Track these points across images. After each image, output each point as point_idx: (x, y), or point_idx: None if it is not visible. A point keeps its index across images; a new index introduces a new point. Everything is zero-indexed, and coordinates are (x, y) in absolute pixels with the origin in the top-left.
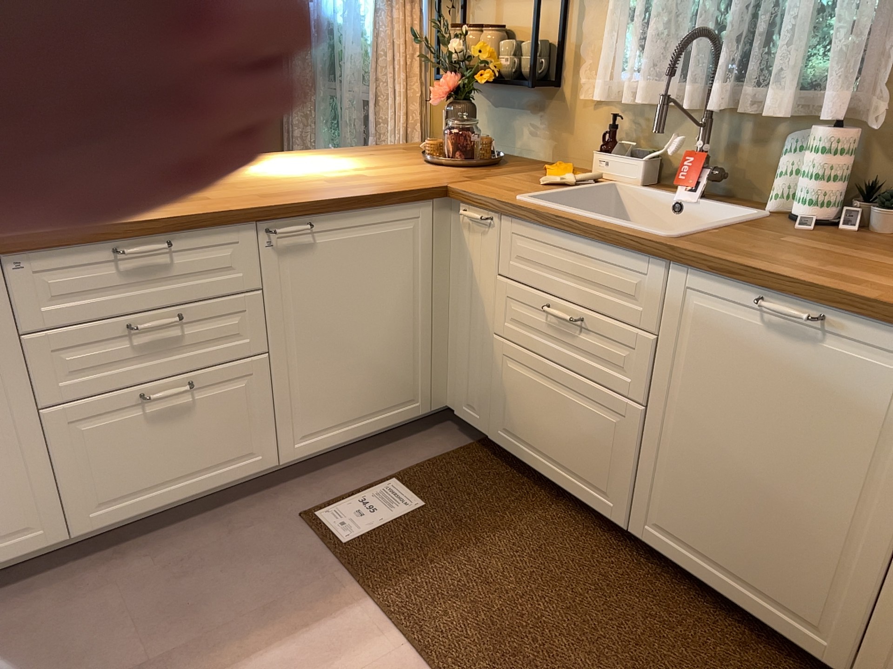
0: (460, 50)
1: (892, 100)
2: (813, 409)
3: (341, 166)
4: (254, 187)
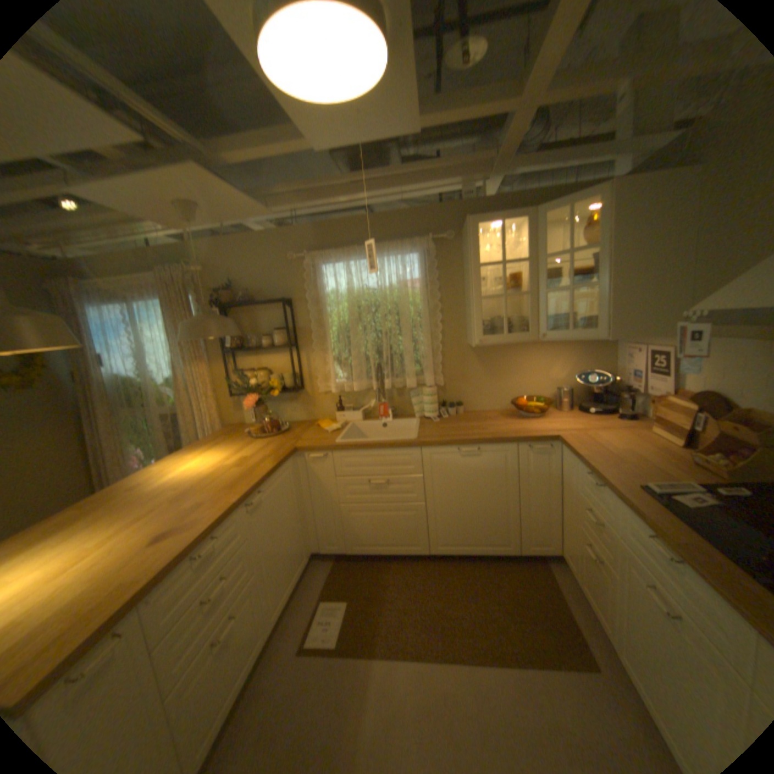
0: (256, 383)
1: (443, 376)
2: (484, 476)
3: (219, 457)
4: (206, 487)
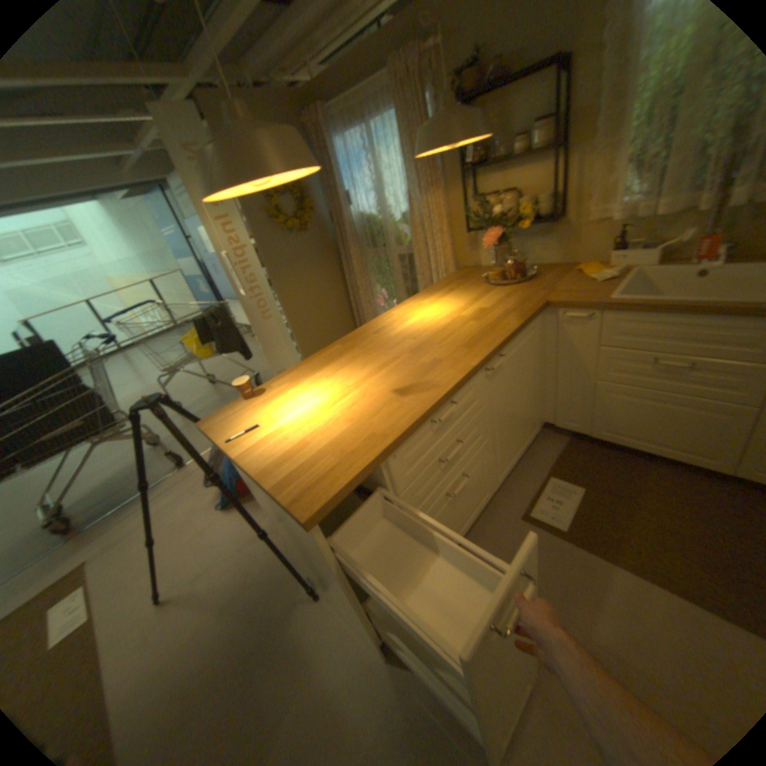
0: (500, 210)
1: None
2: None
3: (454, 305)
4: (442, 339)
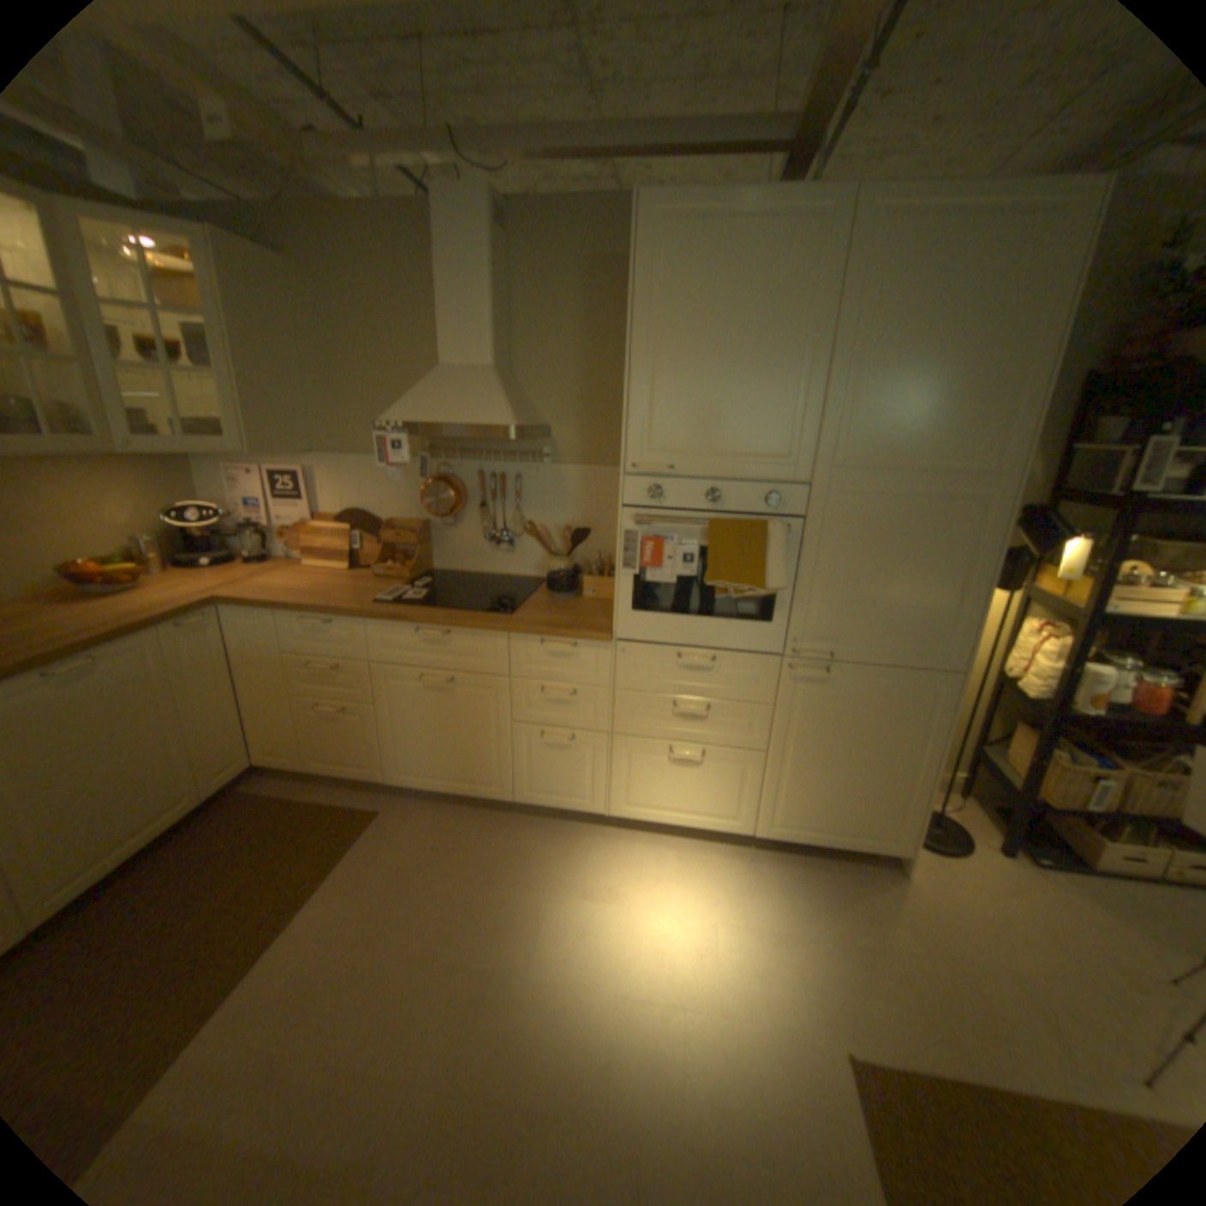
0: None
1: None
2: (113, 708)
3: None
4: None
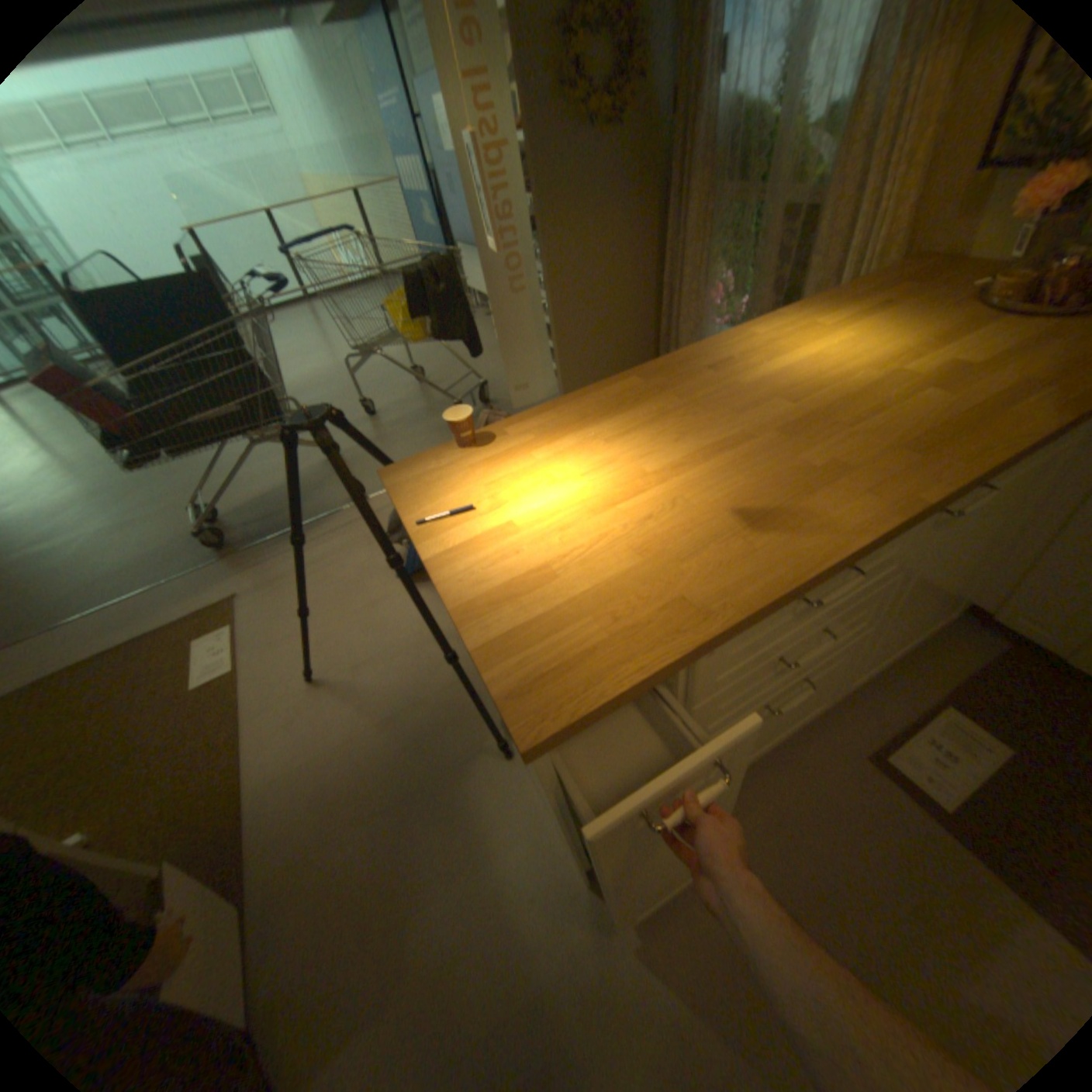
0: None
1: None
2: None
3: (896, 339)
4: (859, 416)
